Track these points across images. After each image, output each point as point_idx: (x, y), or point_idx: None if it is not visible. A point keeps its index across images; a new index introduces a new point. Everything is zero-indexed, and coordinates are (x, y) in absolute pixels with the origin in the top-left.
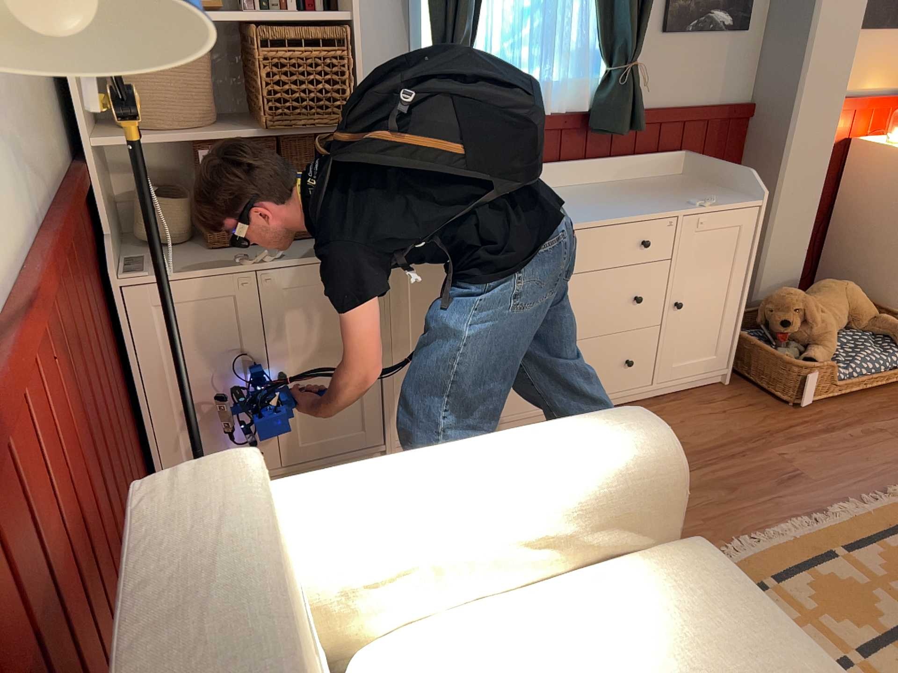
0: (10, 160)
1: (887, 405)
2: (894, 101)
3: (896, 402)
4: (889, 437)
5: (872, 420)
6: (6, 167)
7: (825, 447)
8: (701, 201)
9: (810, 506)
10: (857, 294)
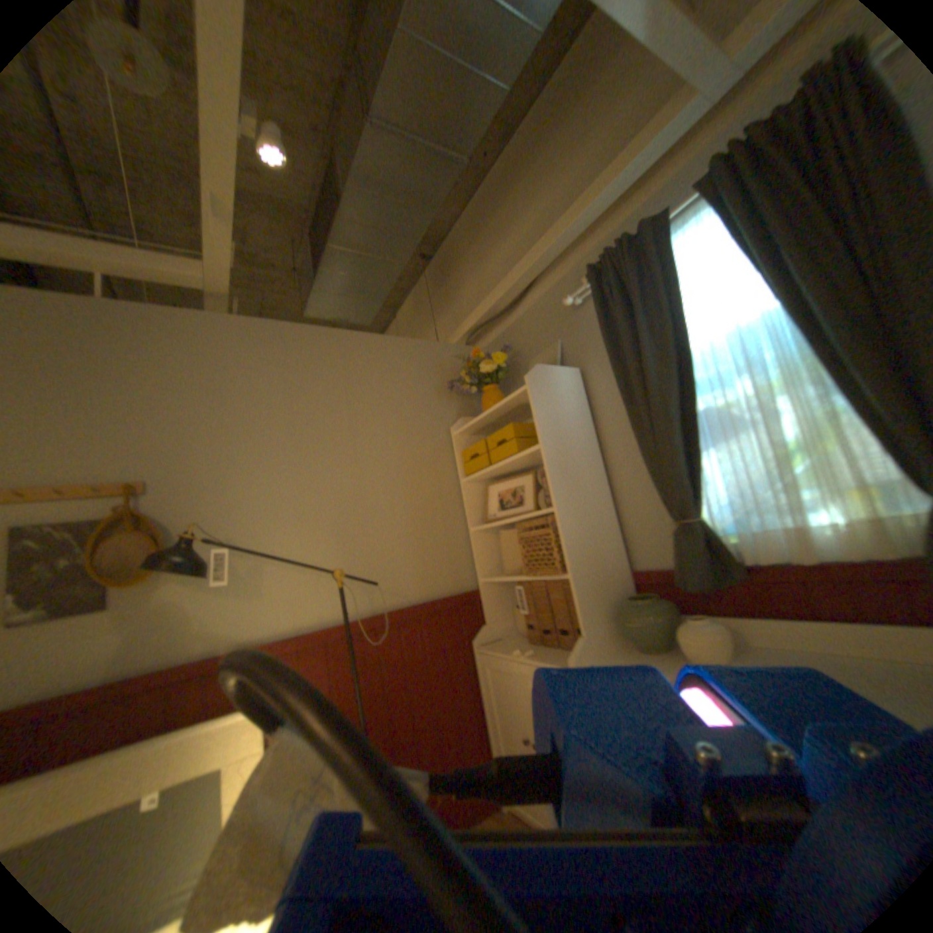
0: (368, 588)
1: None
2: None
3: None
4: None
5: None
6: (359, 591)
7: None
8: None
9: None
10: None
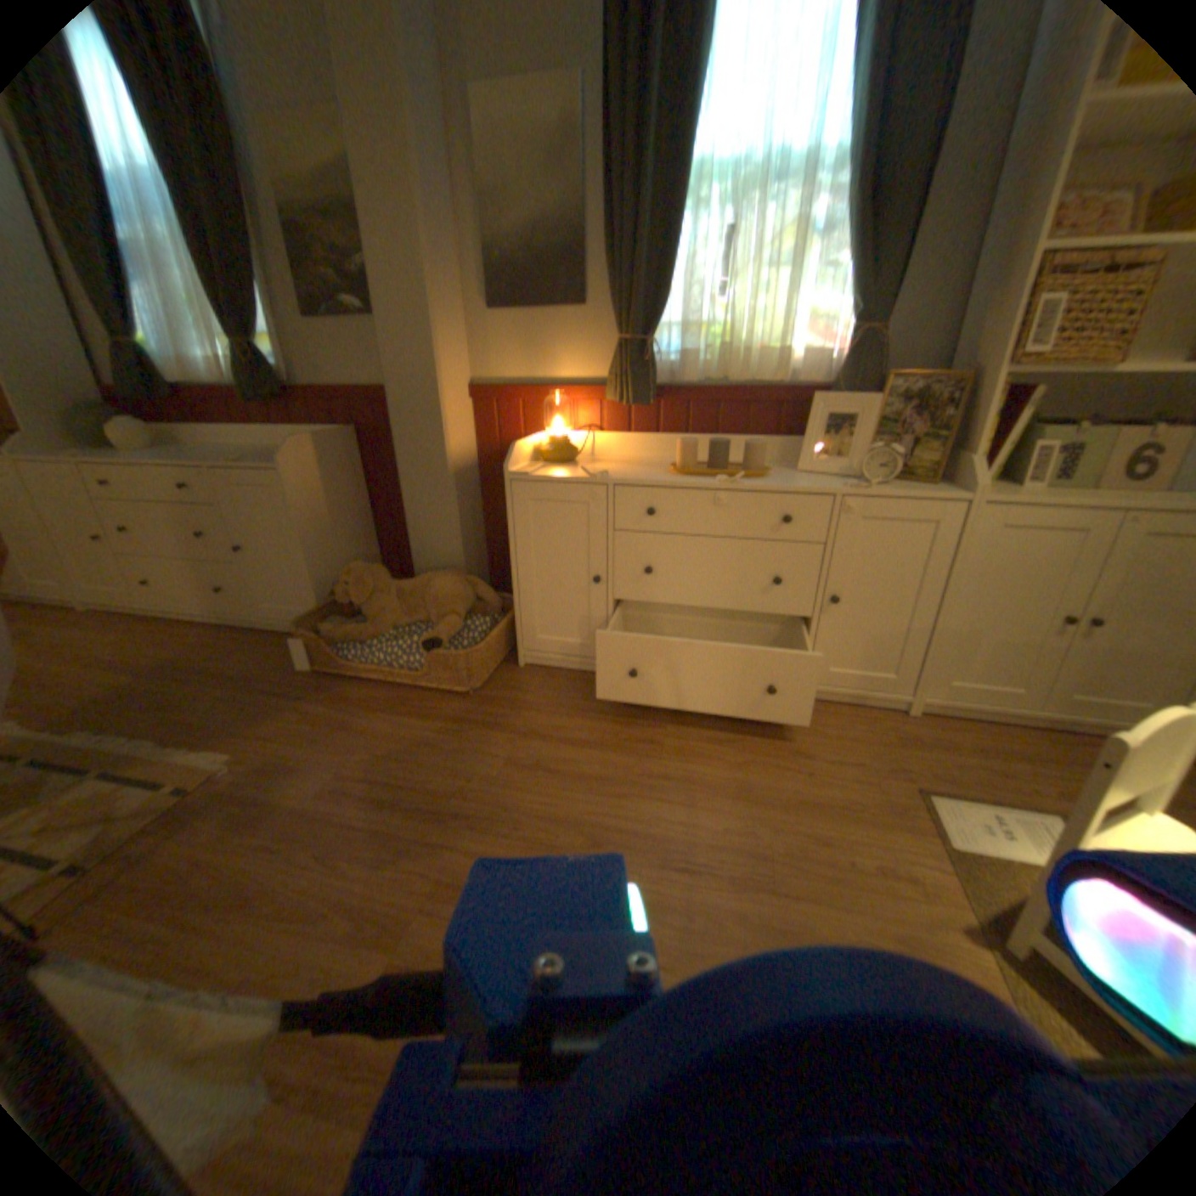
0: None
1: (373, 701)
2: (592, 394)
3: (386, 703)
4: (293, 721)
5: (326, 705)
6: None
7: (241, 704)
8: (231, 459)
9: (113, 731)
10: (440, 589)
